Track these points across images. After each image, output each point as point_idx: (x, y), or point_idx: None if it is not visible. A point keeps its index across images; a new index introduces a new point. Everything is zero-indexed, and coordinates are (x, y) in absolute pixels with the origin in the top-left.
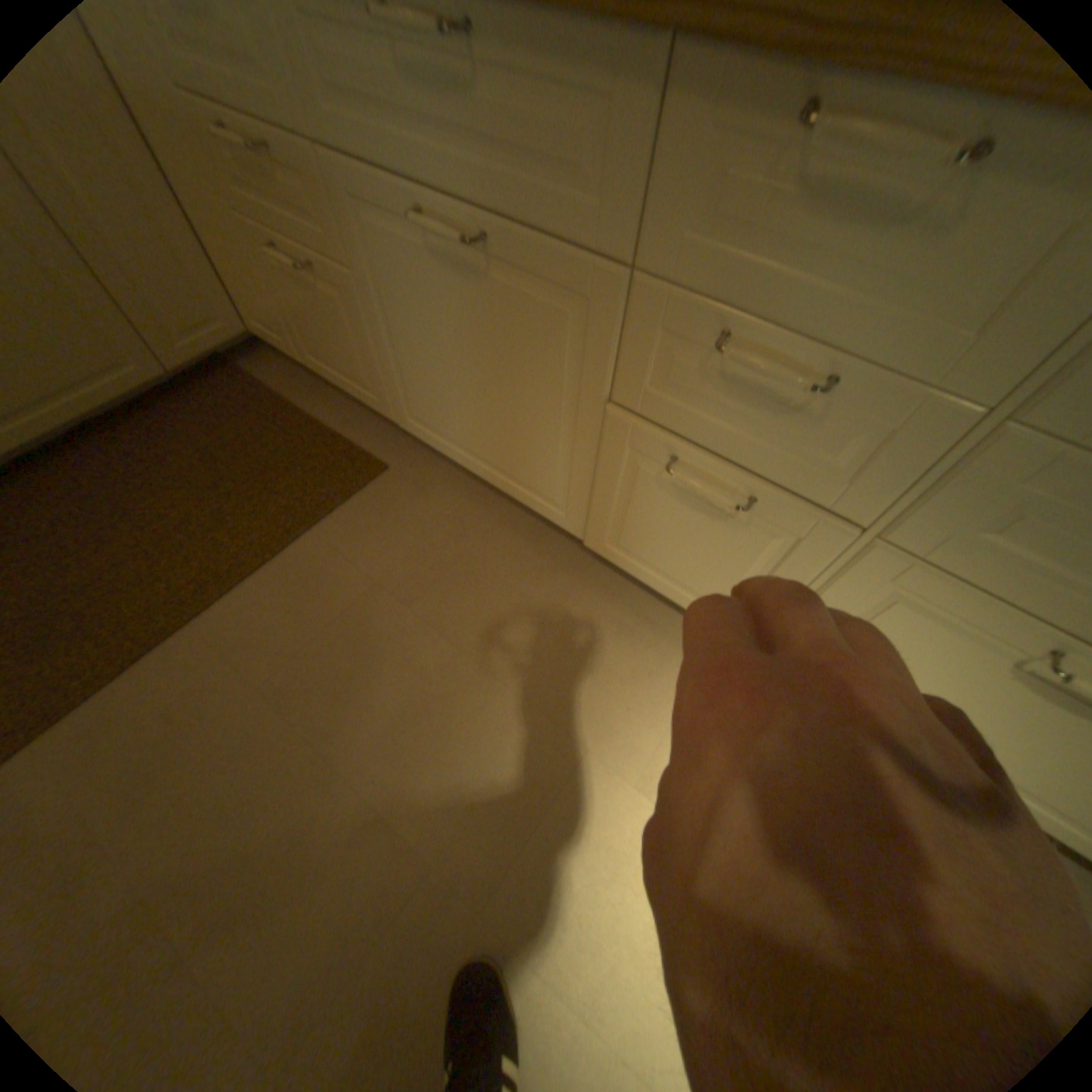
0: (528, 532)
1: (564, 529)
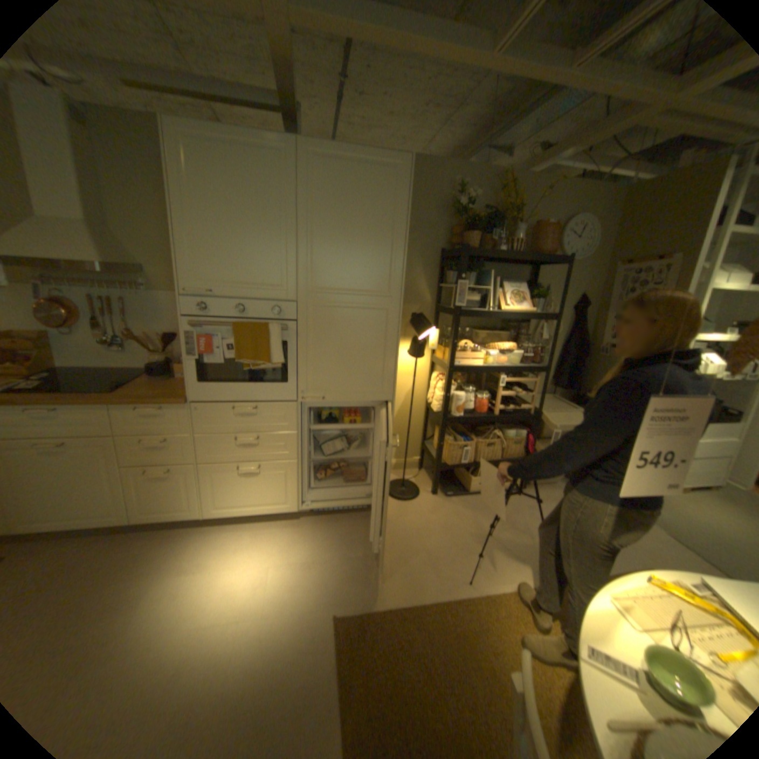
0: (103, 541)
1: (120, 526)
